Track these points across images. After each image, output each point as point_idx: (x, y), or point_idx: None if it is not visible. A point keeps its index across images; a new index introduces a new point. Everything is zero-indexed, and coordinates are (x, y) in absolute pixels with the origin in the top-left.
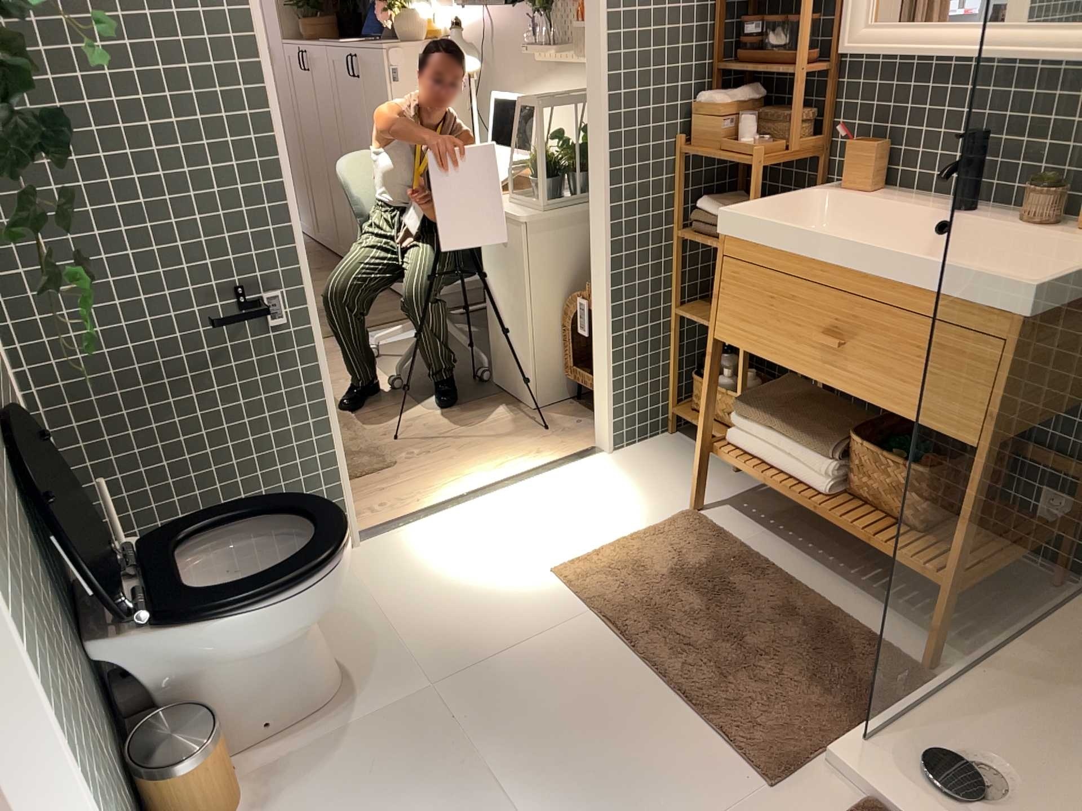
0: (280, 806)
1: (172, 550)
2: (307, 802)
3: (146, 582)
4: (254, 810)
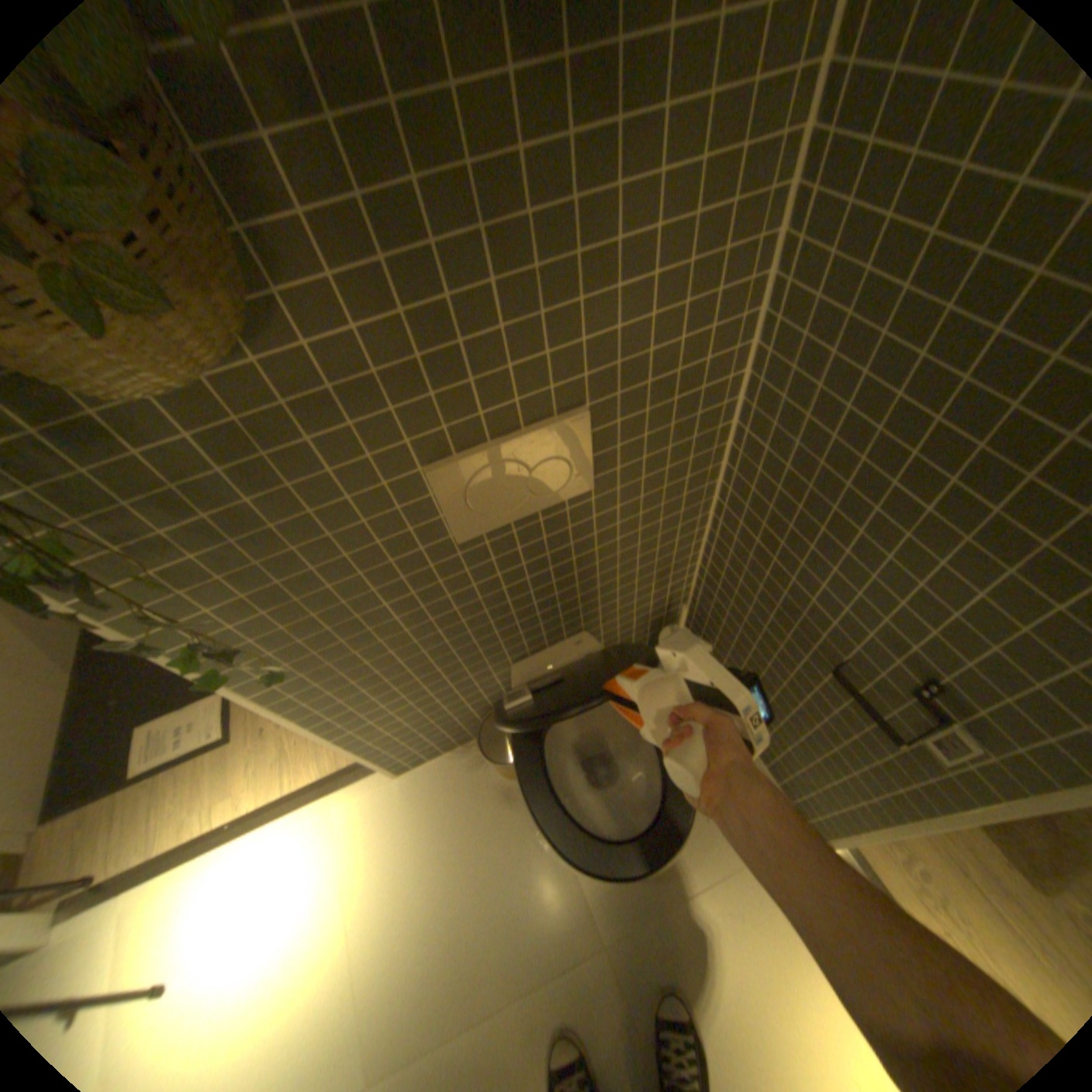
0: (506, 815)
1: (581, 706)
2: (505, 835)
3: (543, 697)
4: (506, 795)
